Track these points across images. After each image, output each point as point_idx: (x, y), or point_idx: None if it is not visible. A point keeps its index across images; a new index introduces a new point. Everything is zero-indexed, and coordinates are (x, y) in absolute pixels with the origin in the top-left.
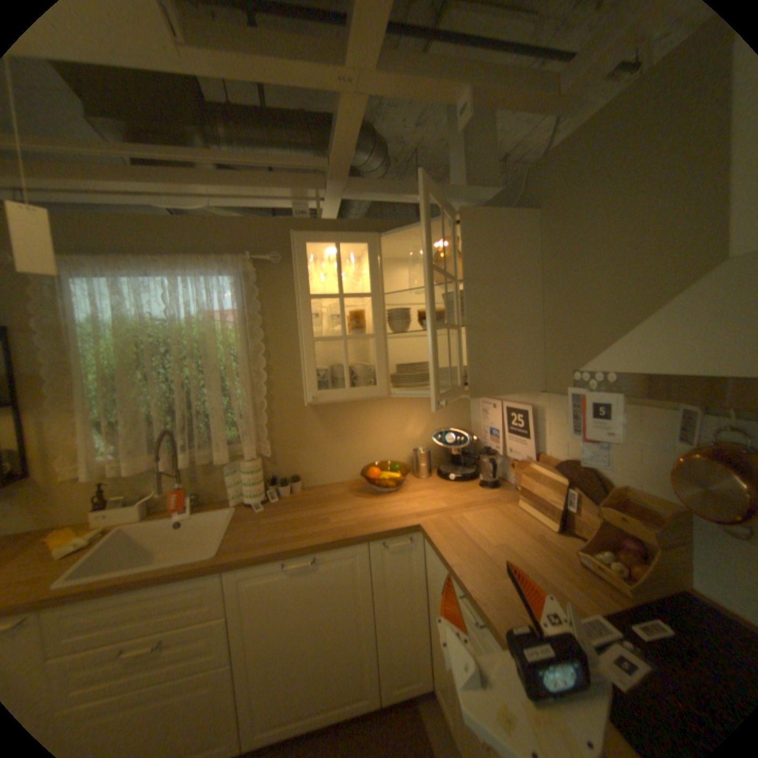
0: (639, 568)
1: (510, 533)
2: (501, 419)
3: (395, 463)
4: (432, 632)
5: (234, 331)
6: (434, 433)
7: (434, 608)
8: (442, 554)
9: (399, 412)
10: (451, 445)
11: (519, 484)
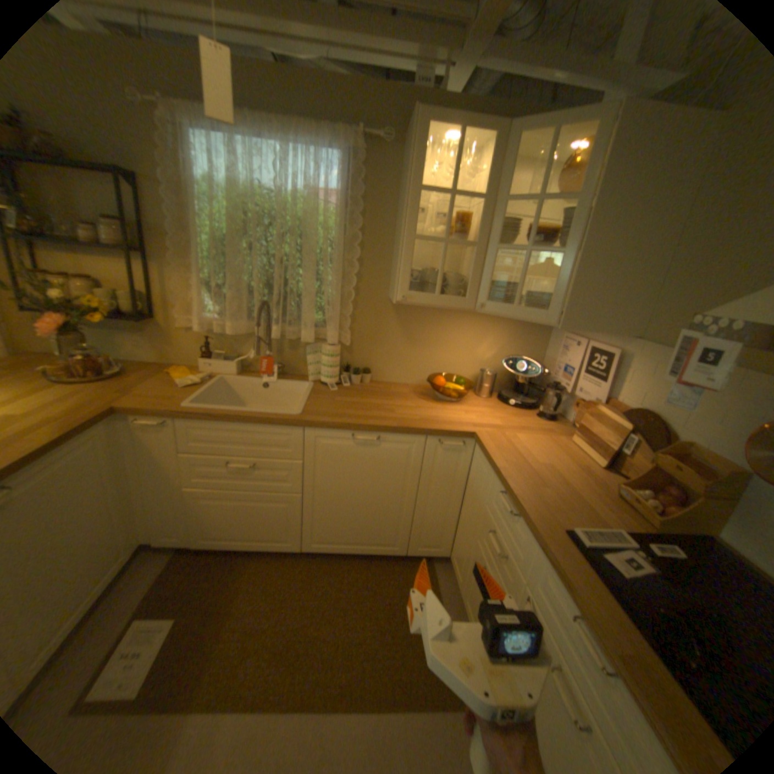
0: (675, 509)
1: (558, 458)
2: (582, 358)
3: (460, 378)
4: (461, 517)
5: (335, 215)
6: (506, 358)
7: (469, 500)
8: (492, 459)
9: (476, 331)
10: (520, 373)
11: (579, 422)
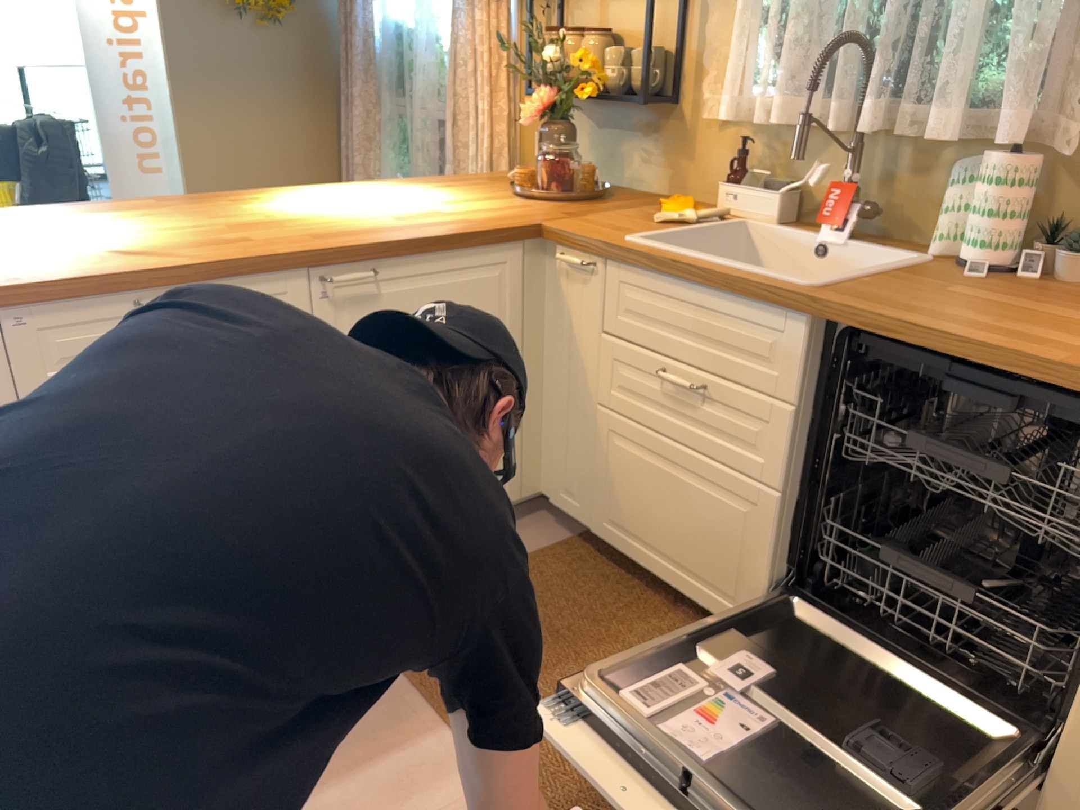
0: None
1: None
2: None
3: None
4: None
5: None
6: None
7: None
8: None
9: None
10: None
11: None
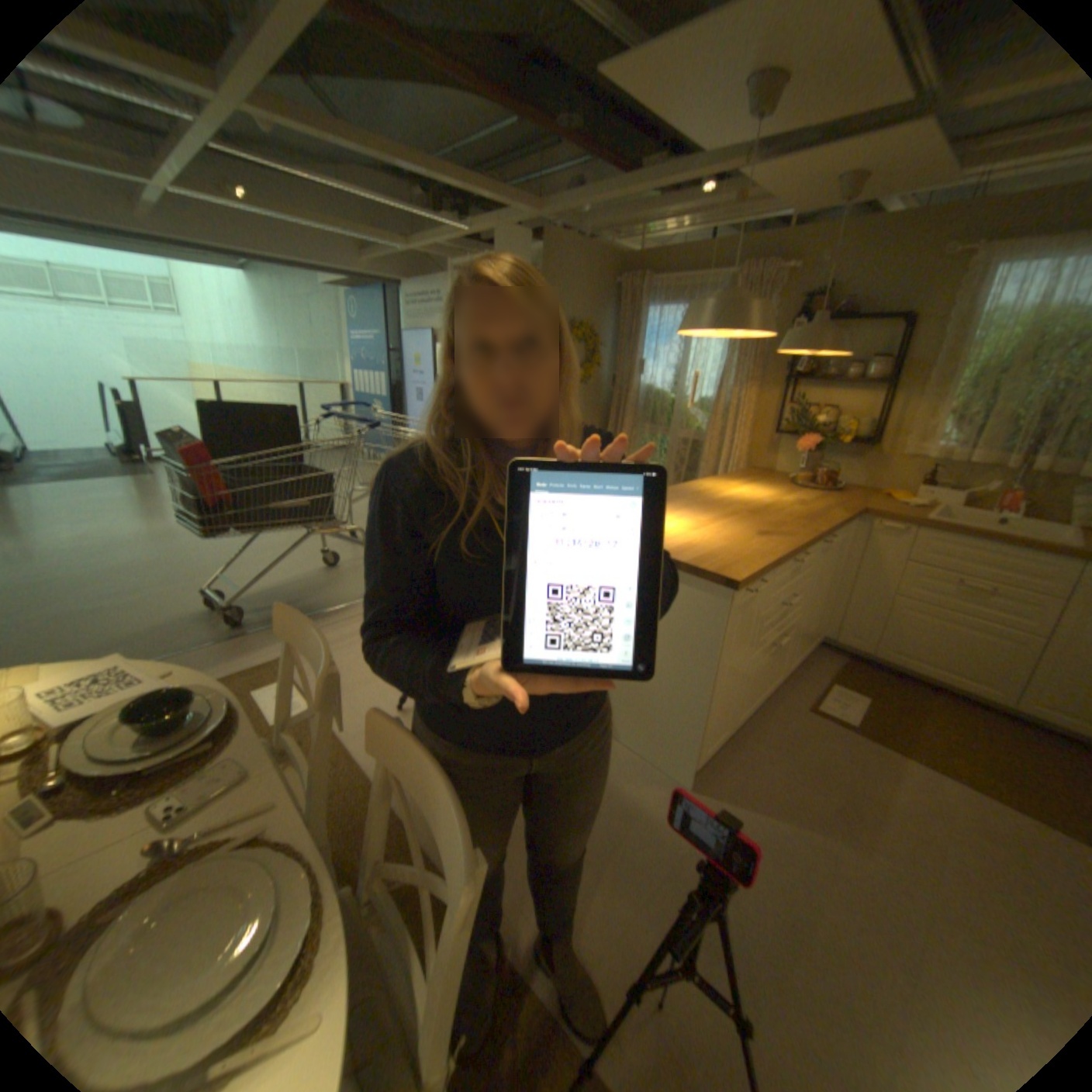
0: None
1: None
2: None
3: None
4: None
5: None
6: None
7: None
8: None
9: None
10: None
11: None
